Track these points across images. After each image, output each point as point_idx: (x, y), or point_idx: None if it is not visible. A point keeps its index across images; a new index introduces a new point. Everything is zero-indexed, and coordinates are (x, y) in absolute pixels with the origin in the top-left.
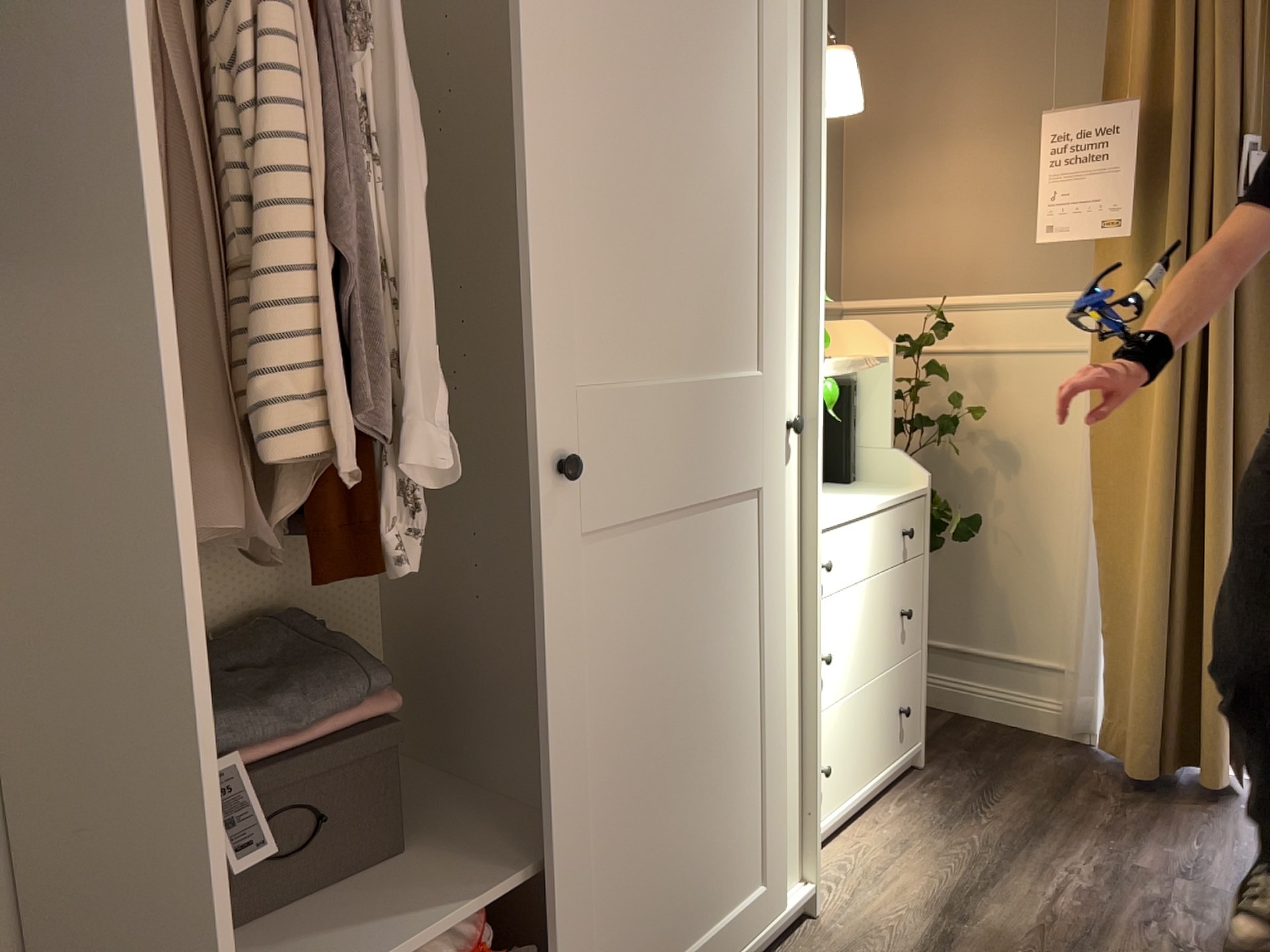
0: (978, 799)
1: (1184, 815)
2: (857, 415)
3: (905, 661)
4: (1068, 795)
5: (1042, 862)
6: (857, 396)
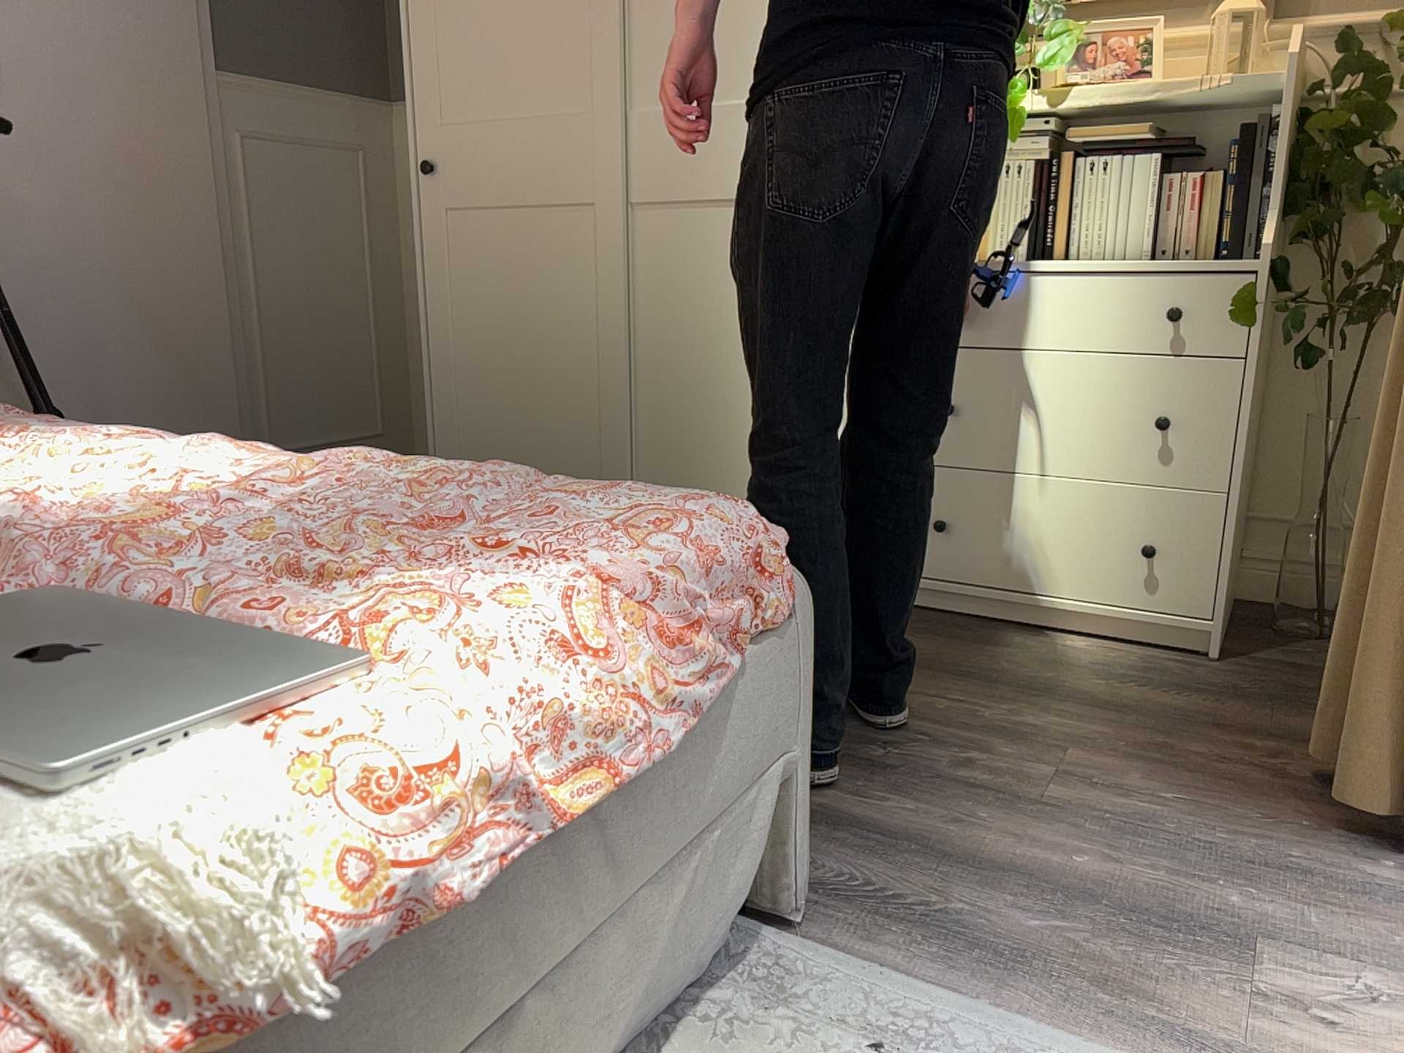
0: (1164, 686)
1: (1290, 818)
2: (1271, 165)
3: (1165, 490)
4: (1249, 740)
5: (1023, 704)
6: (1275, 137)
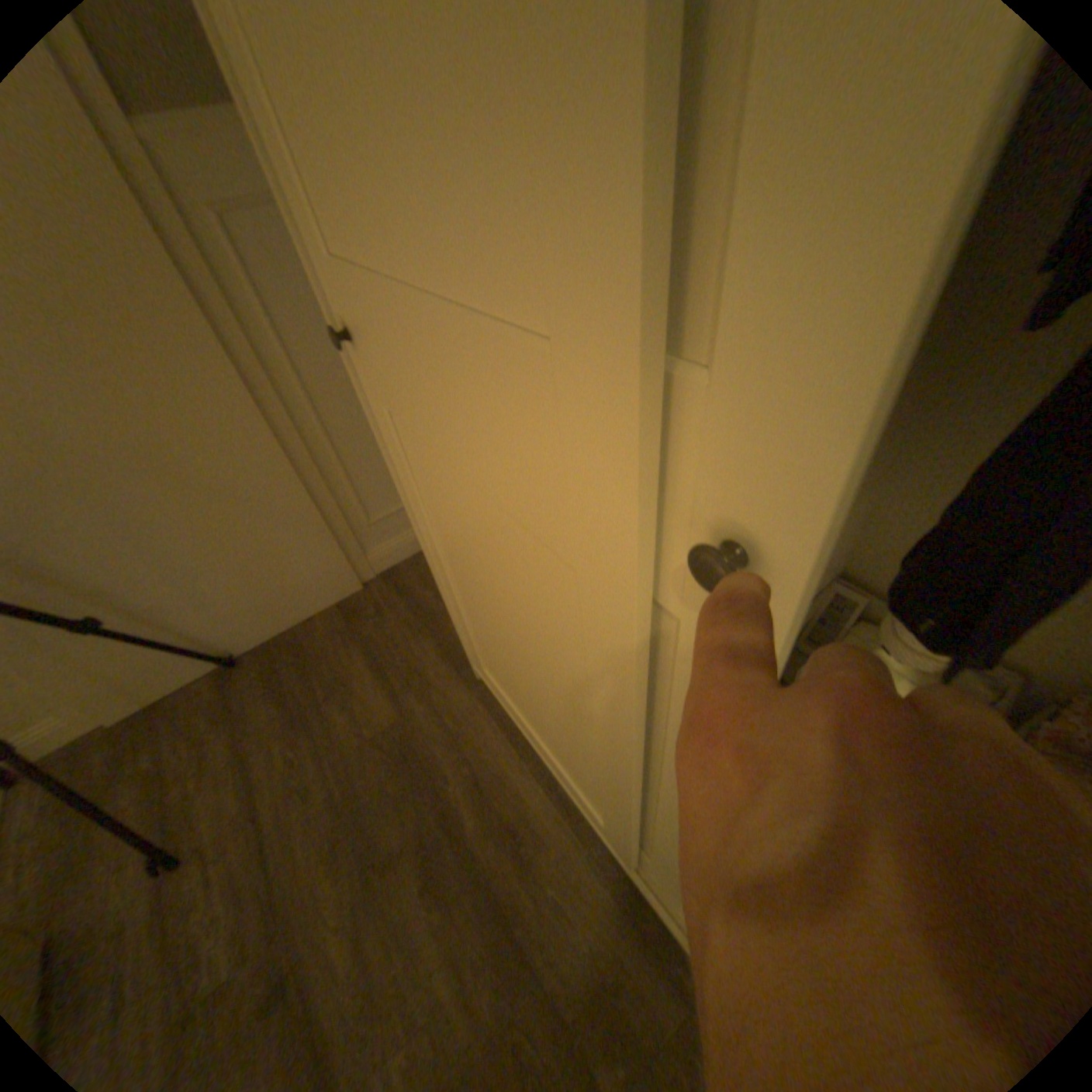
0: None
1: None
2: None
3: None
4: None
5: None
6: None
